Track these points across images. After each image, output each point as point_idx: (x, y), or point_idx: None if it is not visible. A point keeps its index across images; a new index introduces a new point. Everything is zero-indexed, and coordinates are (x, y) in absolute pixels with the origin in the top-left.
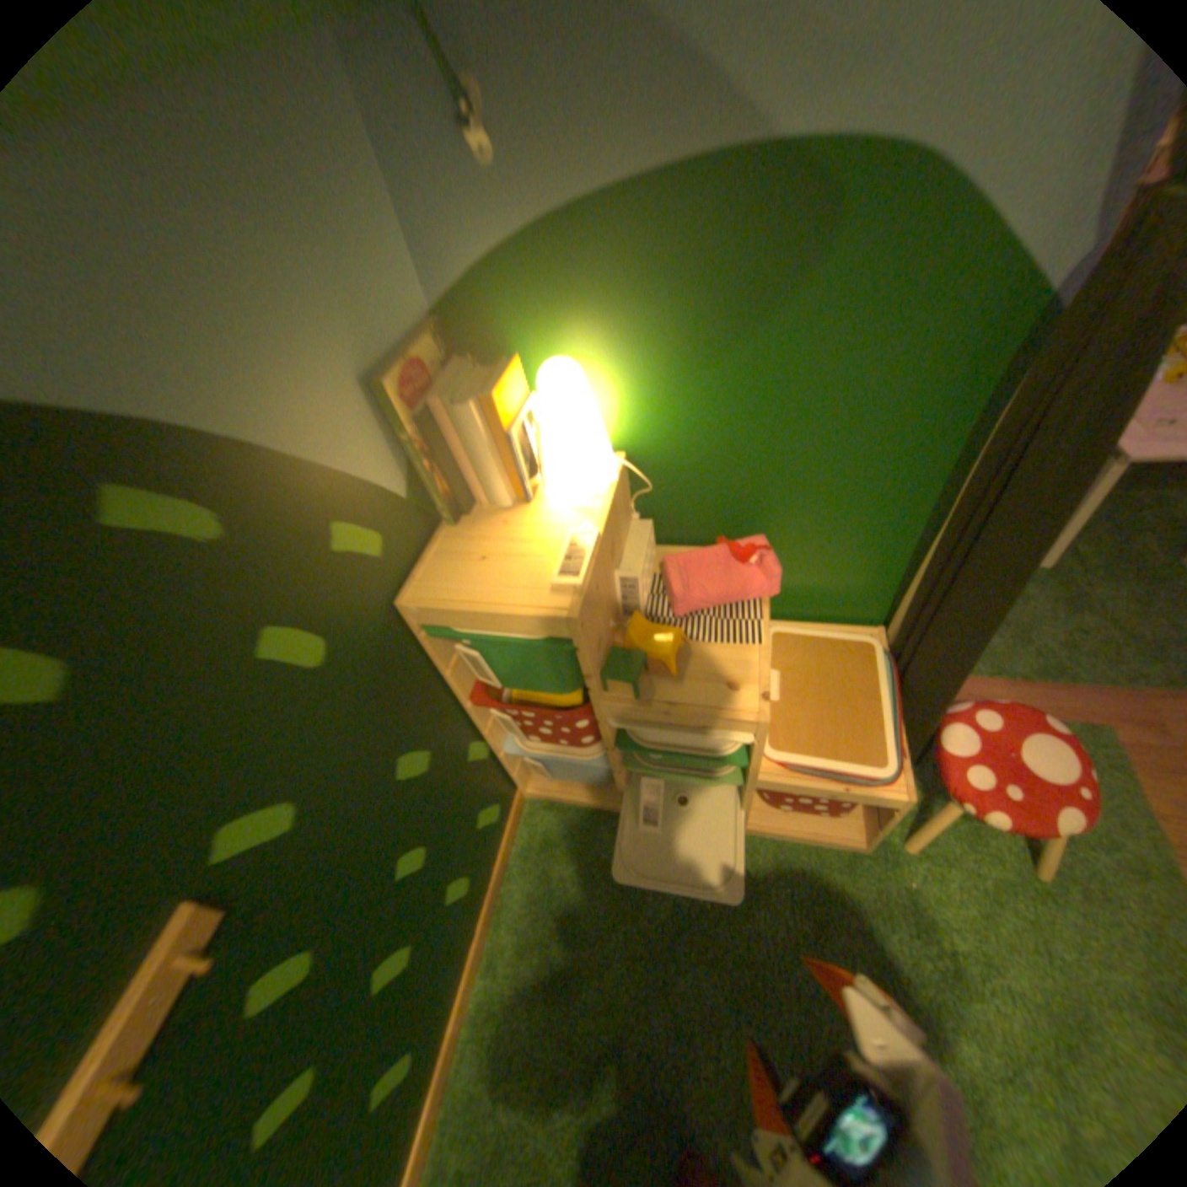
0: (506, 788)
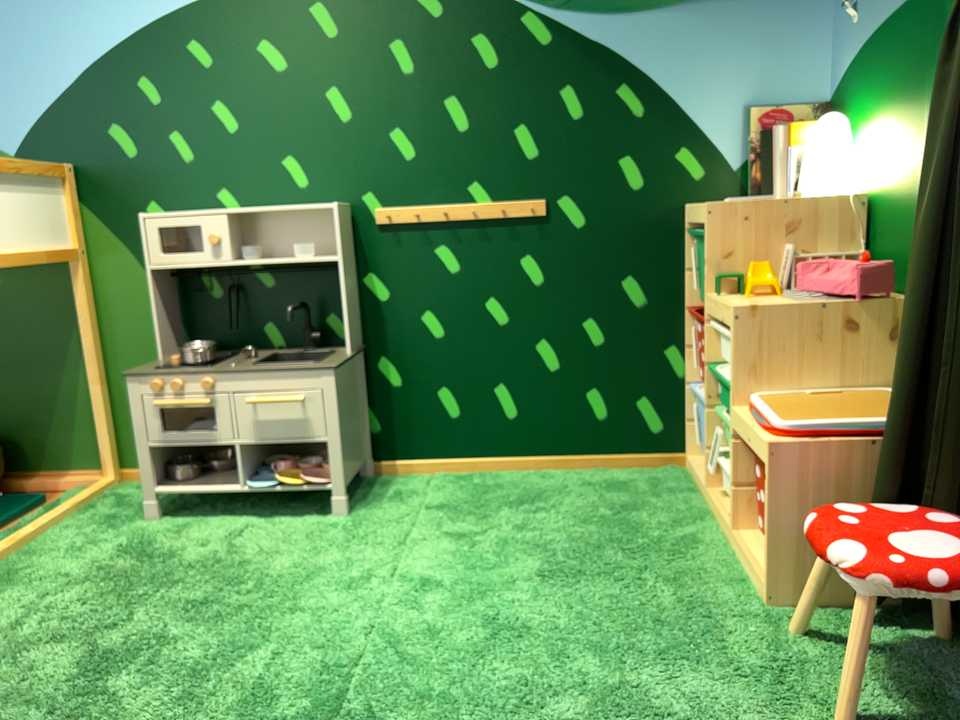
0: (675, 425)
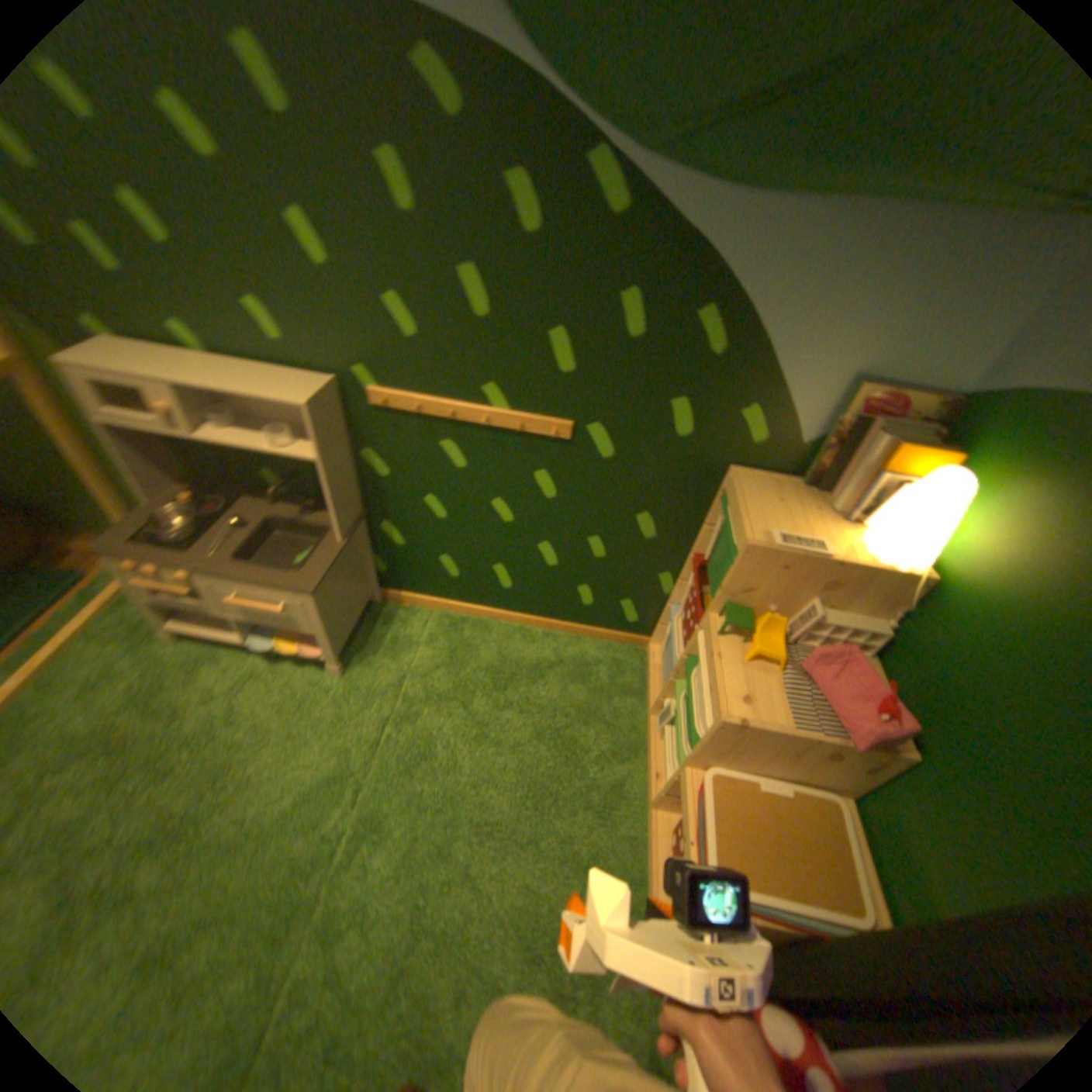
0: (649, 624)
